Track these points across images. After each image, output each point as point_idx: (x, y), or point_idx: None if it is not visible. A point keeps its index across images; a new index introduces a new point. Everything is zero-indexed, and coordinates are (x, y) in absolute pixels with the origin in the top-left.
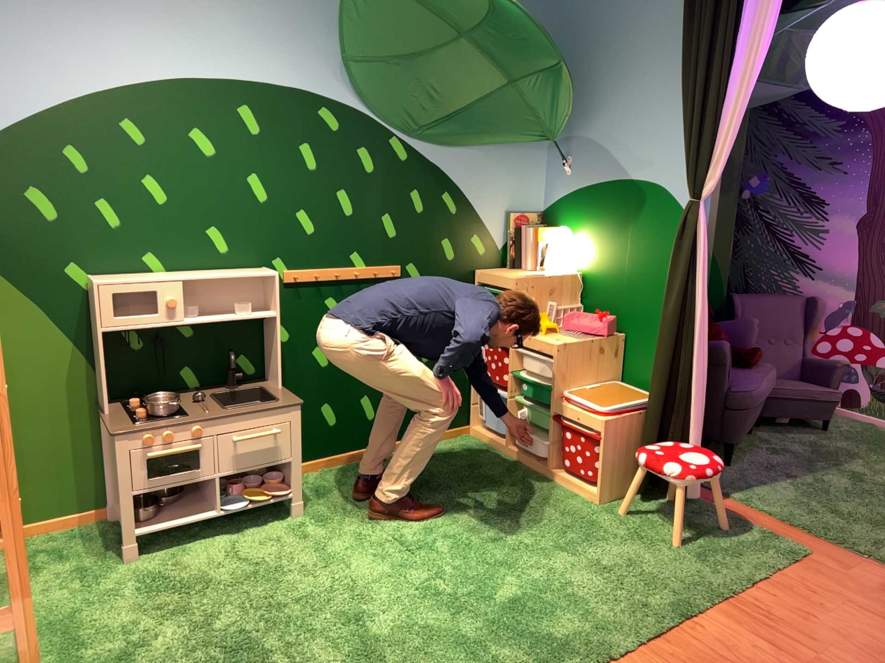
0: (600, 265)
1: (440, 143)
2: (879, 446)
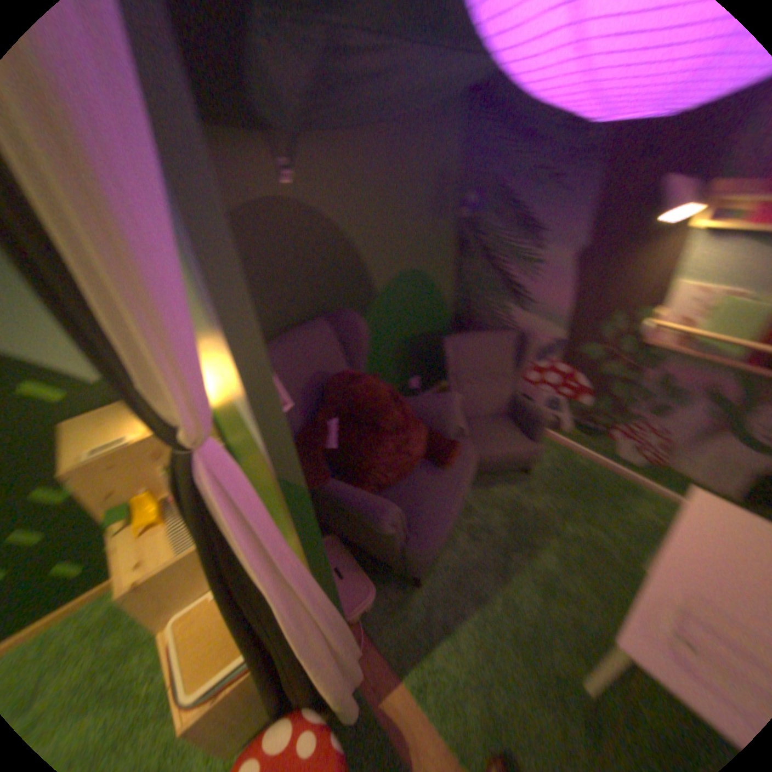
0: None
1: None
2: (576, 503)
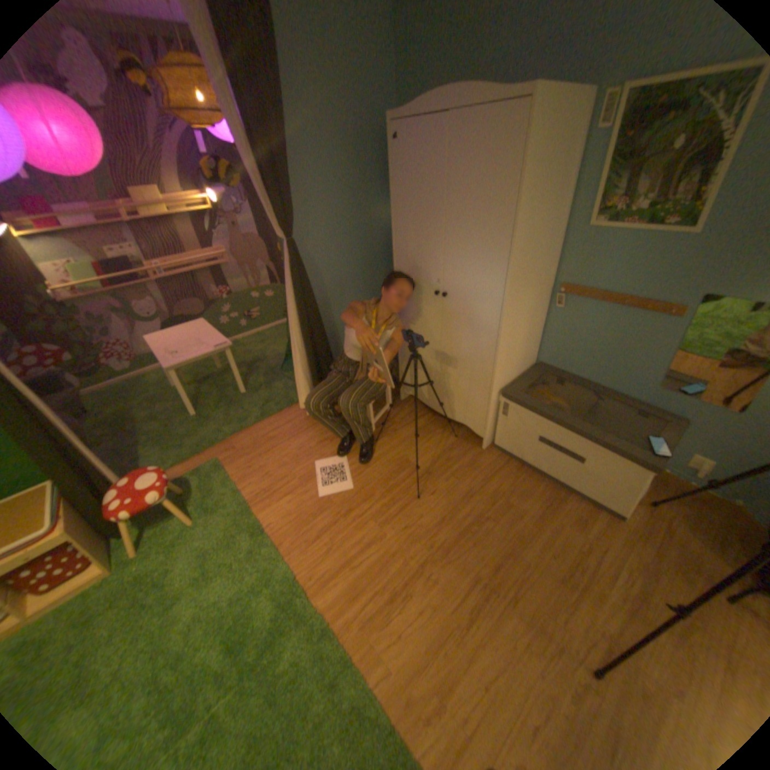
0: None
1: None
2: (124, 398)
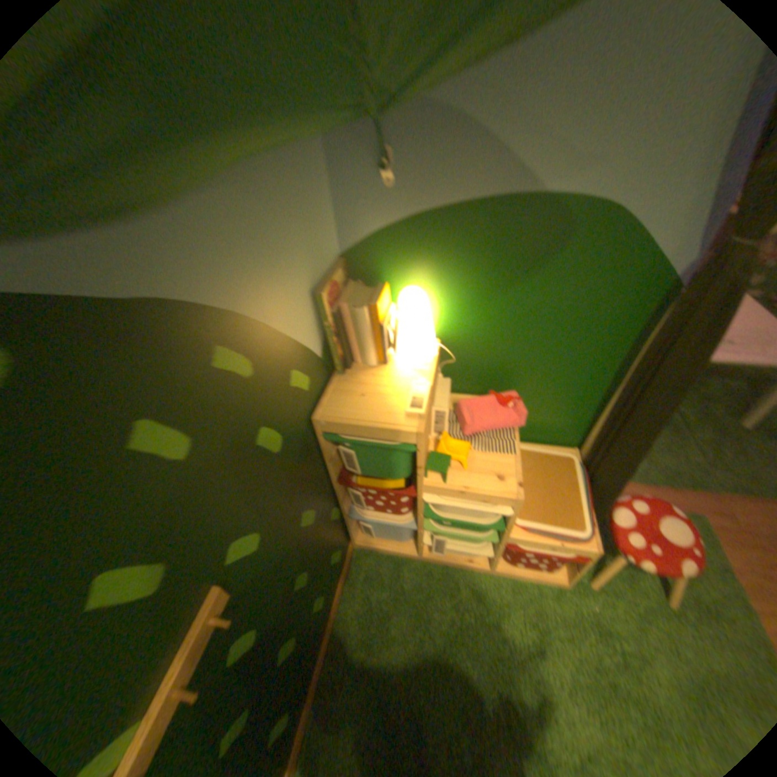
0: (471, 327)
1: (125, 211)
2: None
